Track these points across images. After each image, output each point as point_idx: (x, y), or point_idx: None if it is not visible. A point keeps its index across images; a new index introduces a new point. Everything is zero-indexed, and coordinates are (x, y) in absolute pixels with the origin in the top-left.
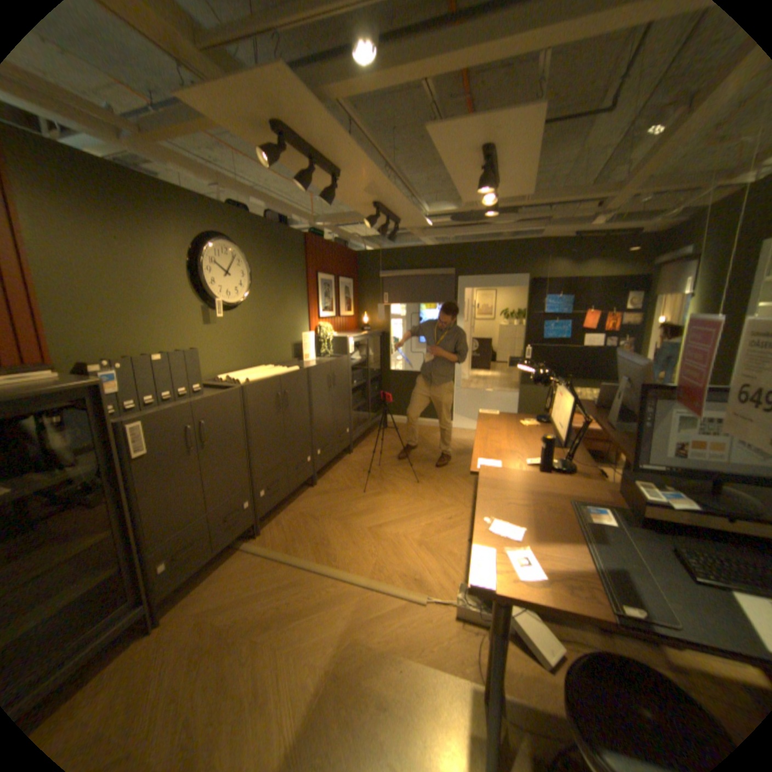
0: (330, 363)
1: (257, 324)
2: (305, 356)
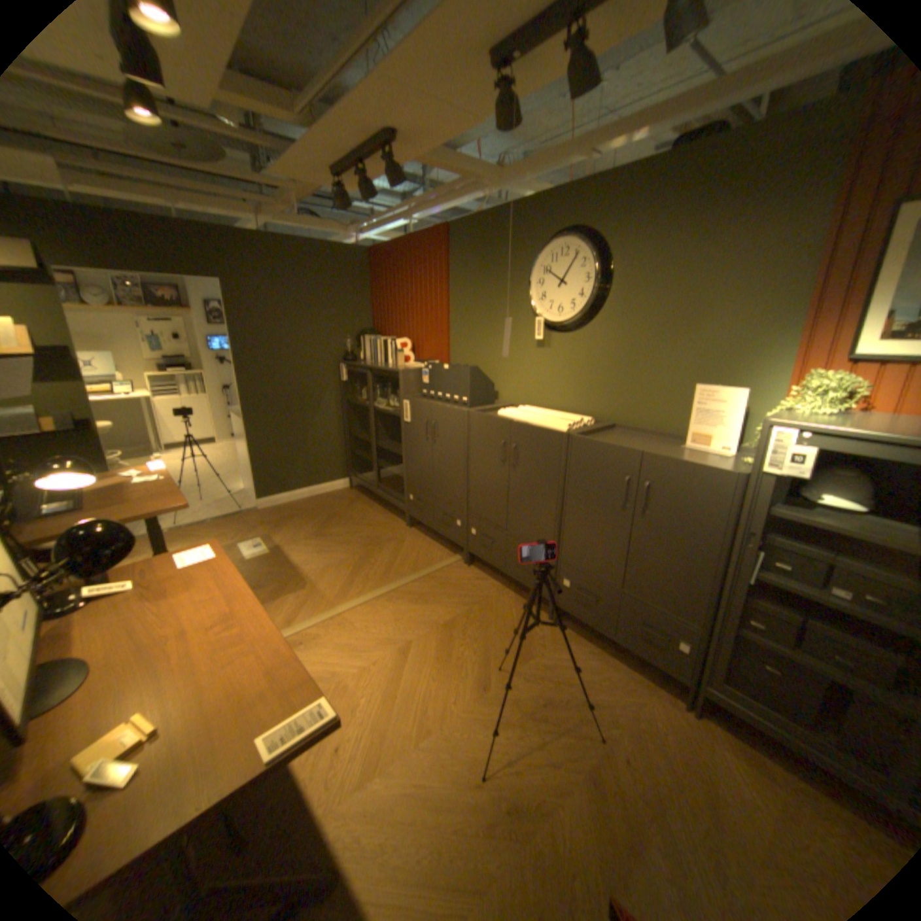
0: (642, 455)
1: (613, 354)
2: (694, 434)
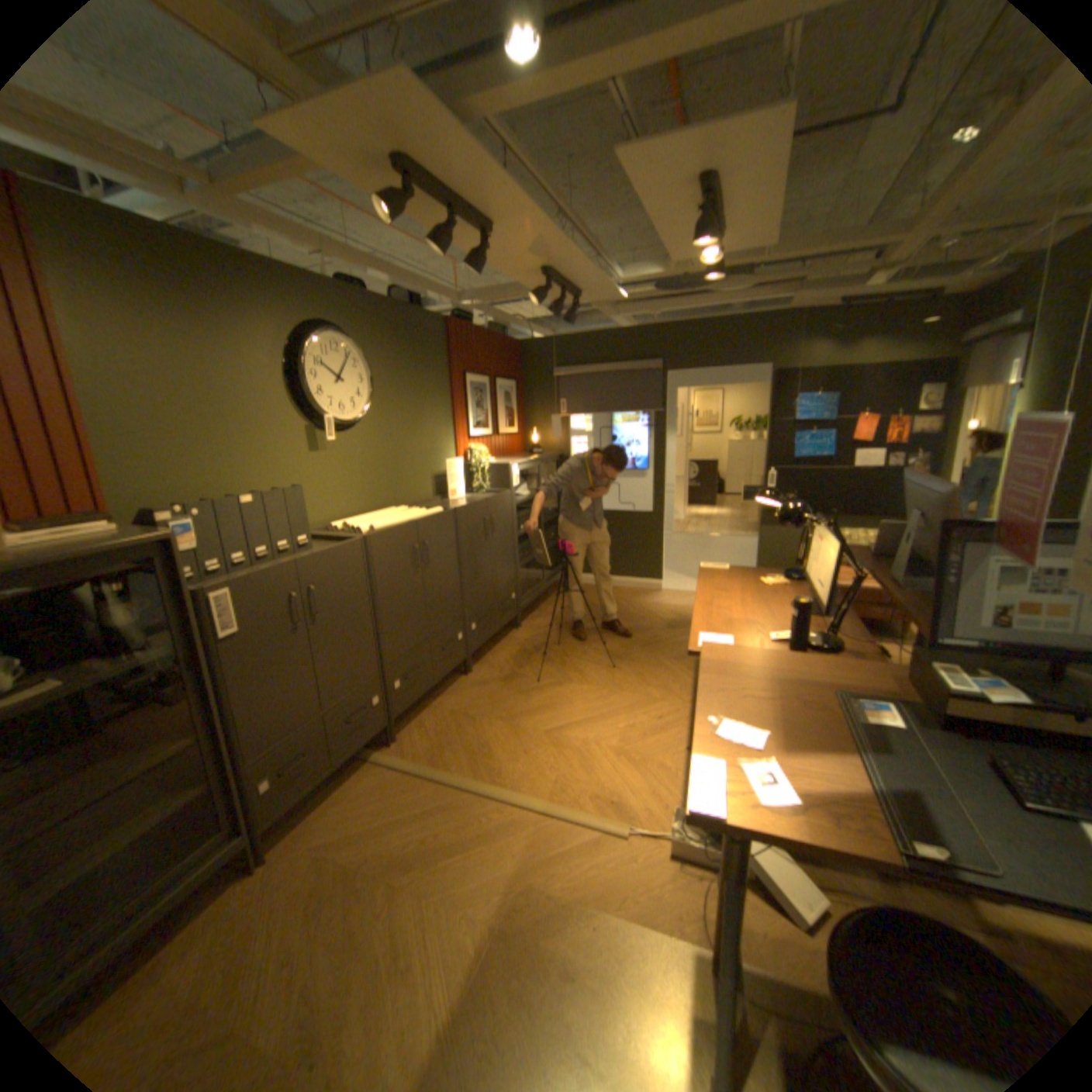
0: (486, 502)
1: (382, 449)
2: (450, 492)
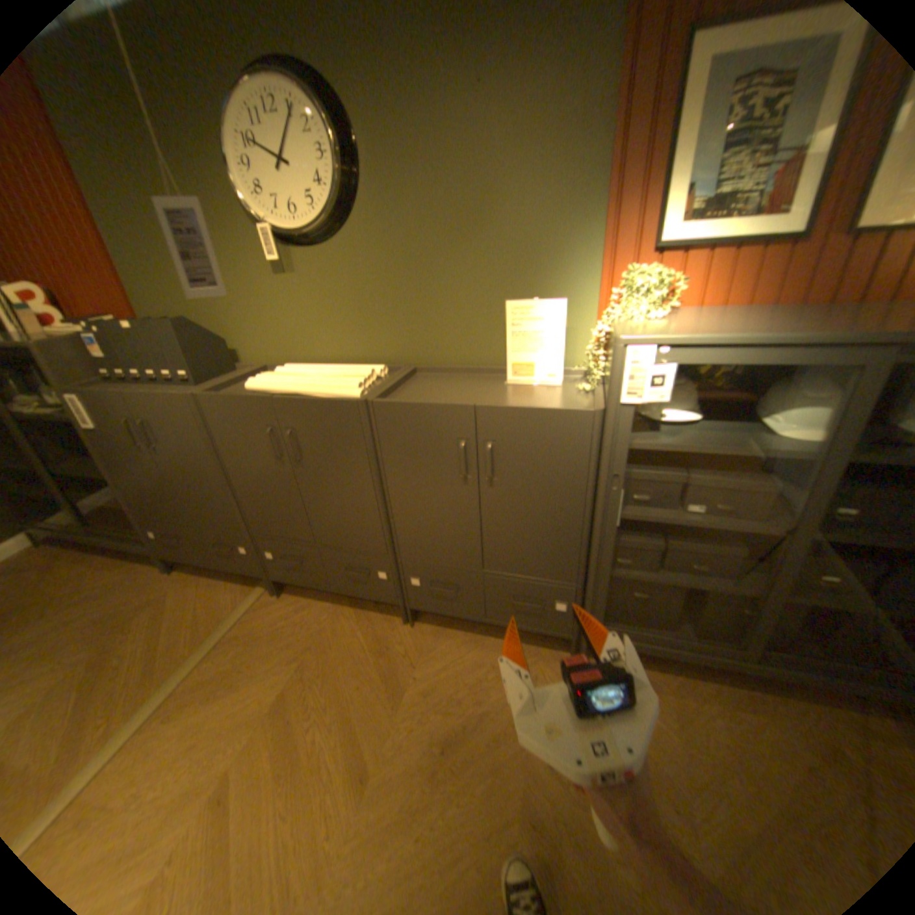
0: (472, 411)
1: (386, 272)
2: (512, 366)
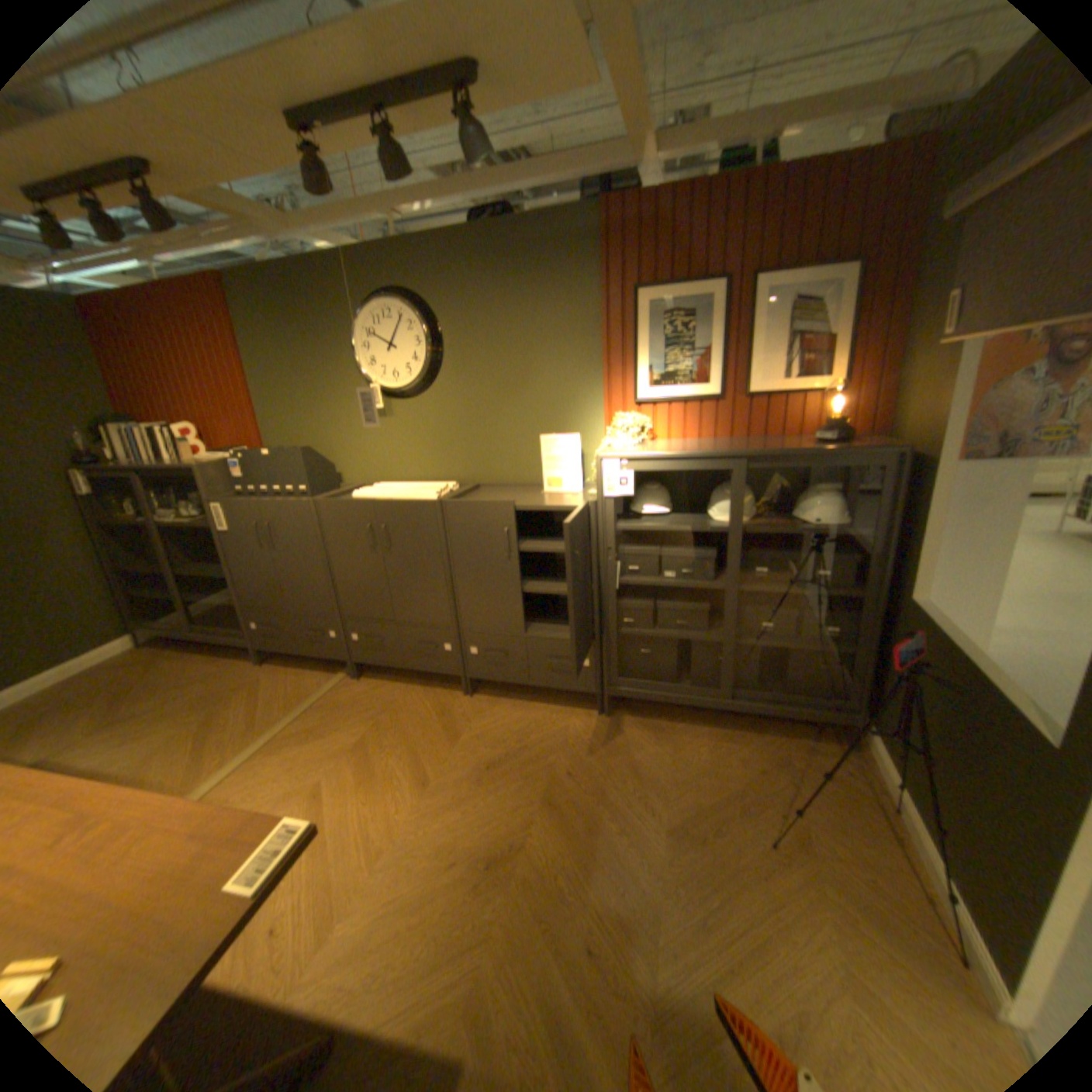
0: (512, 506)
1: (460, 417)
2: (547, 481)
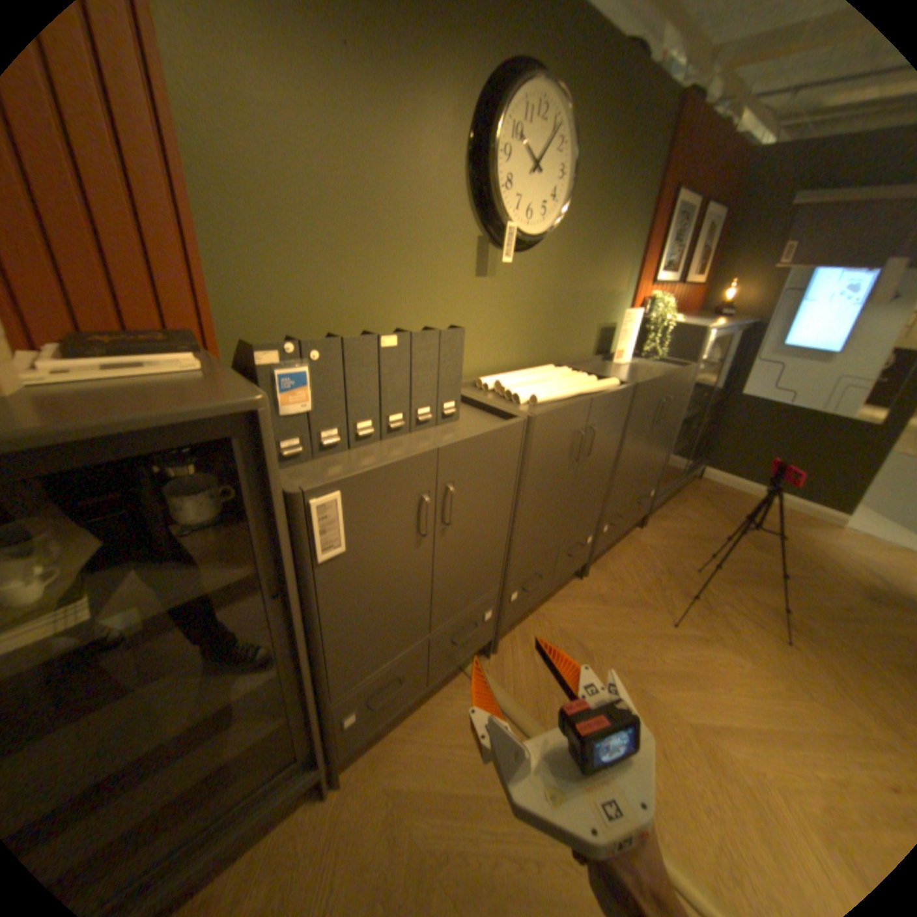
0: (670, 377)
1: (556, 284)
2: (617, 352)
